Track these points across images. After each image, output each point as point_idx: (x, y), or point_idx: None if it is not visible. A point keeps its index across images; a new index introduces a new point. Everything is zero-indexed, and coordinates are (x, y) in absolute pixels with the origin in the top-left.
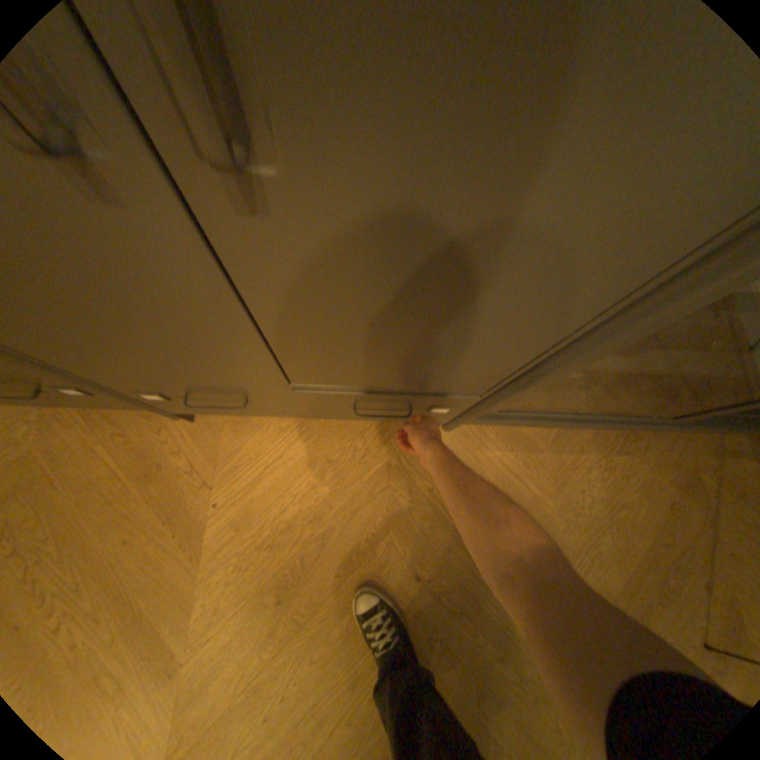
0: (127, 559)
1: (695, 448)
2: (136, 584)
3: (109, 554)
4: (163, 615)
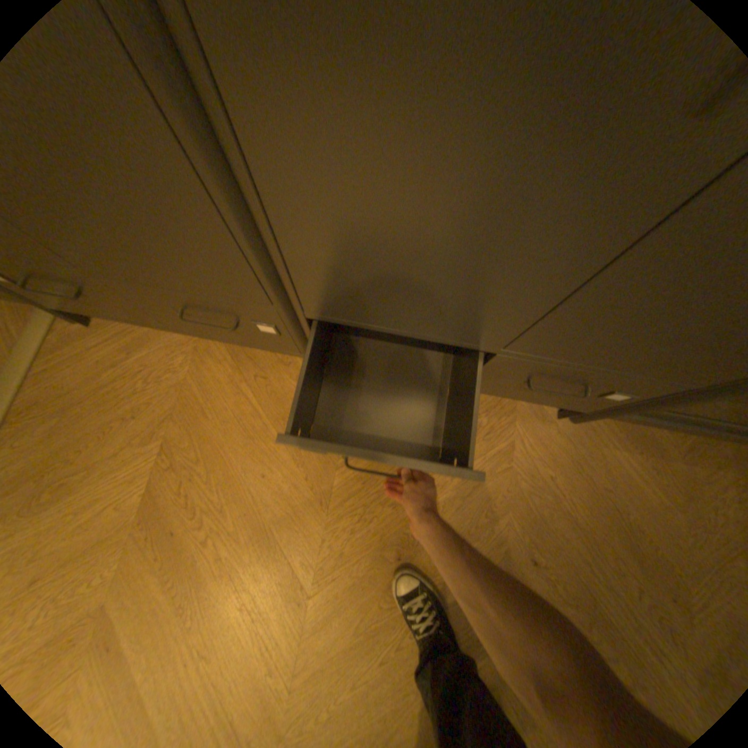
0: (265, 492)
1: None
2: (272, 516)
3: (250, 484)
4: (295, 549)
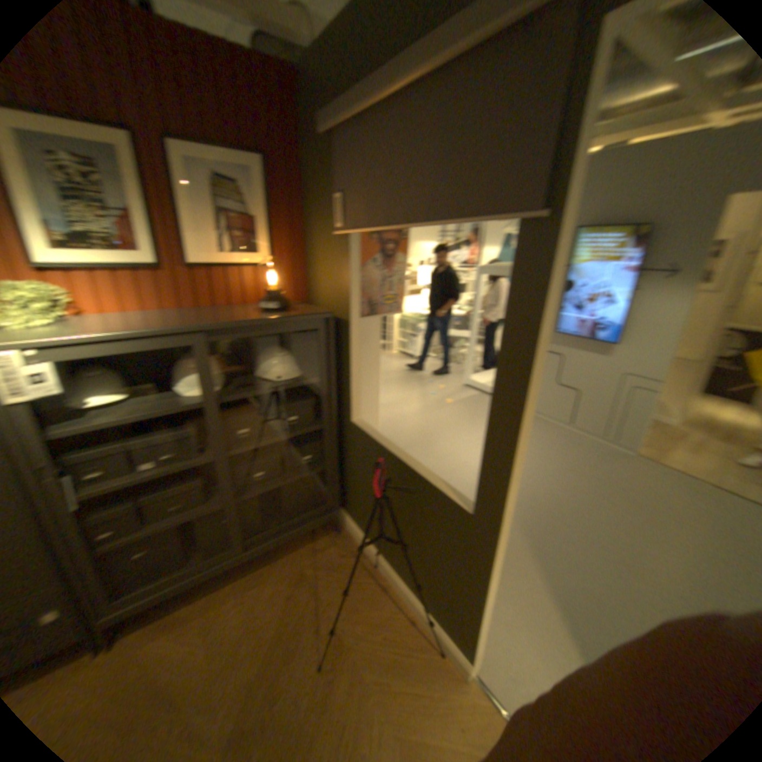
0: None
1: (297, 561)
2: None
3: None
4: None
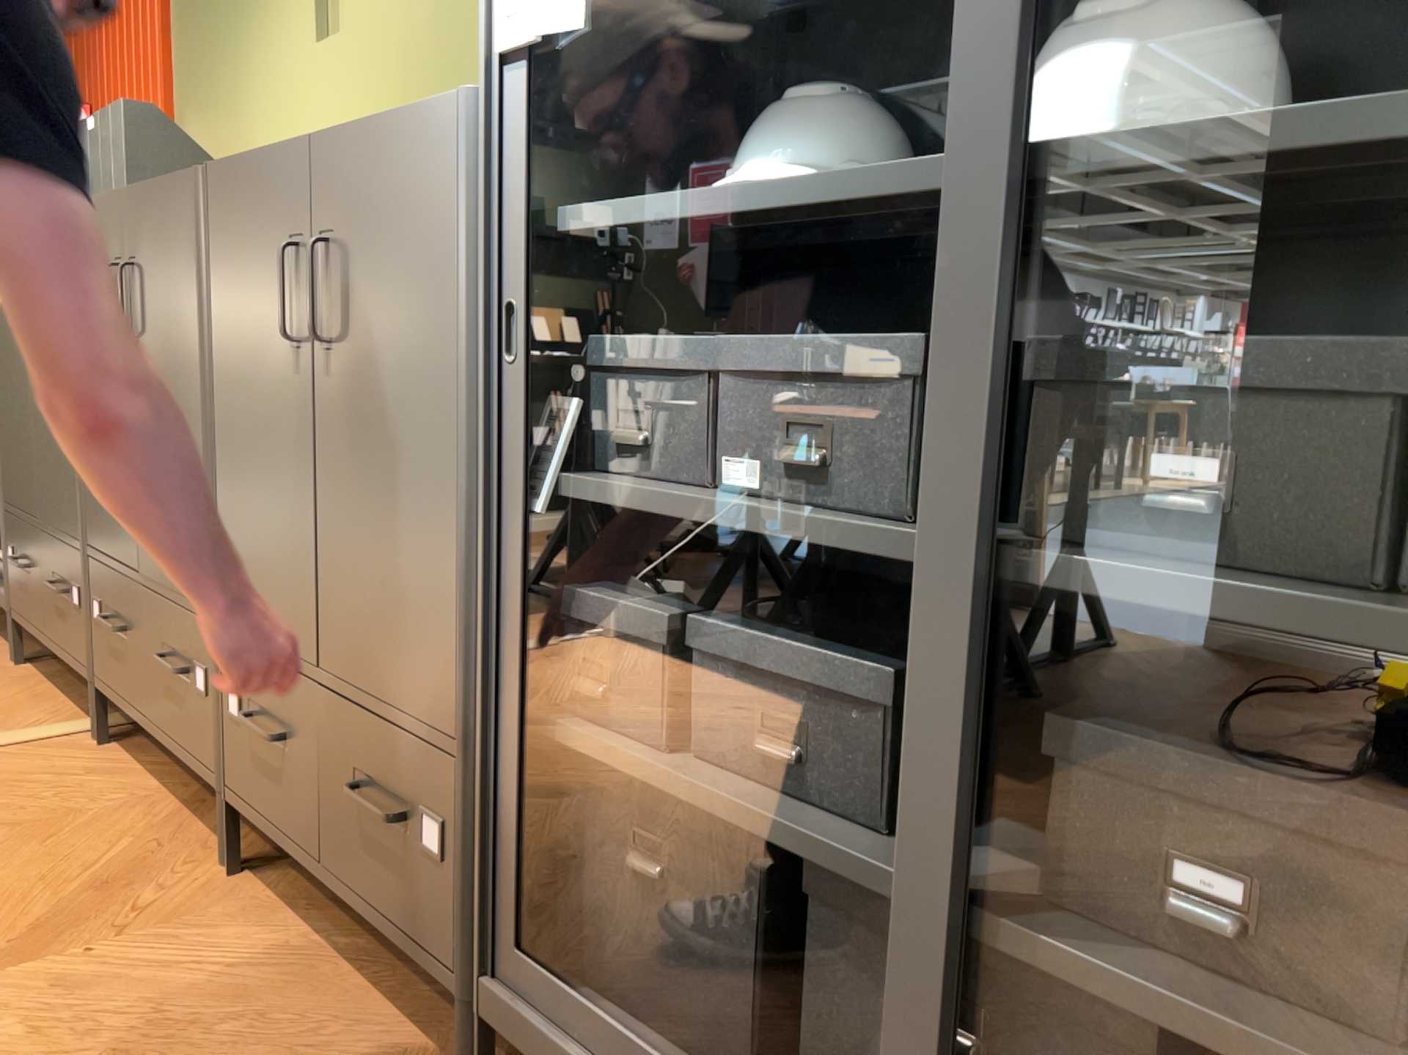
0: None
1: None
2: None
3: None
4: None
